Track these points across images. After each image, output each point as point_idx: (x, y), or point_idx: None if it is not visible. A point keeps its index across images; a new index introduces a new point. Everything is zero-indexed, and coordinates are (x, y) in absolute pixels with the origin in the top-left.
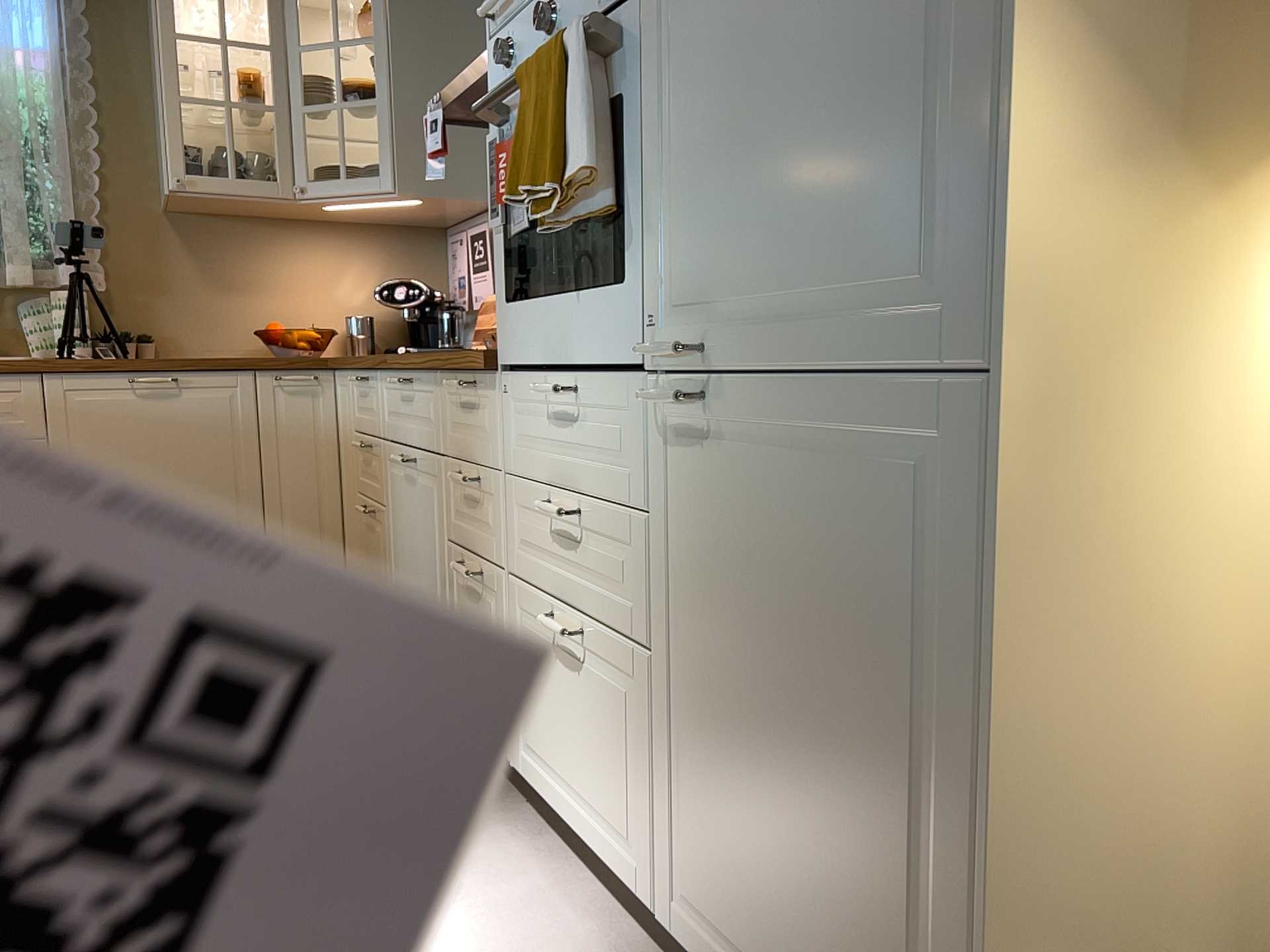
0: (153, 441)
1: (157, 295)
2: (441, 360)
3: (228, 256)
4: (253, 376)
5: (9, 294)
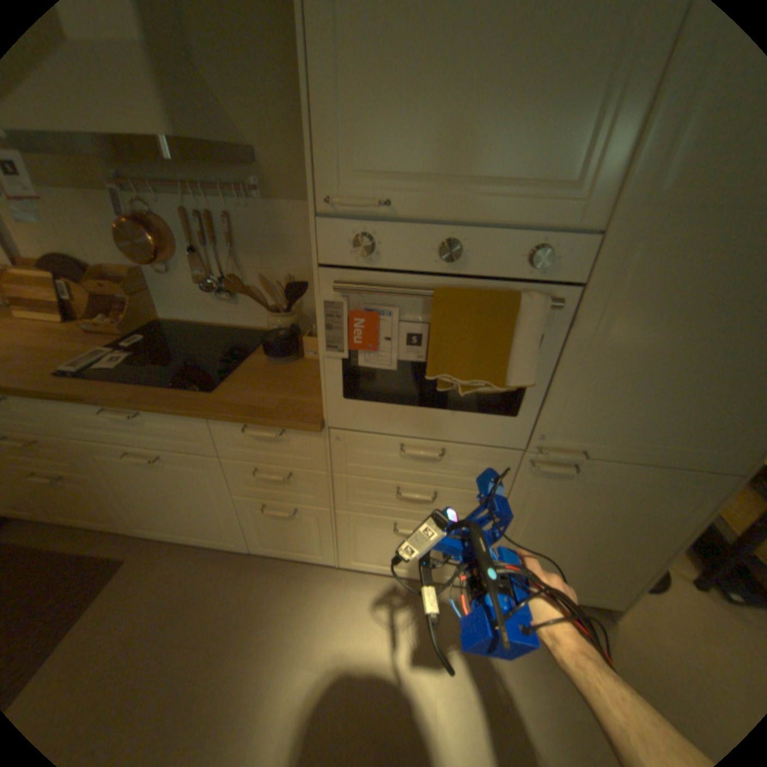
0: None
1: None
2: (230, 417)
3: None
4: None
5: None
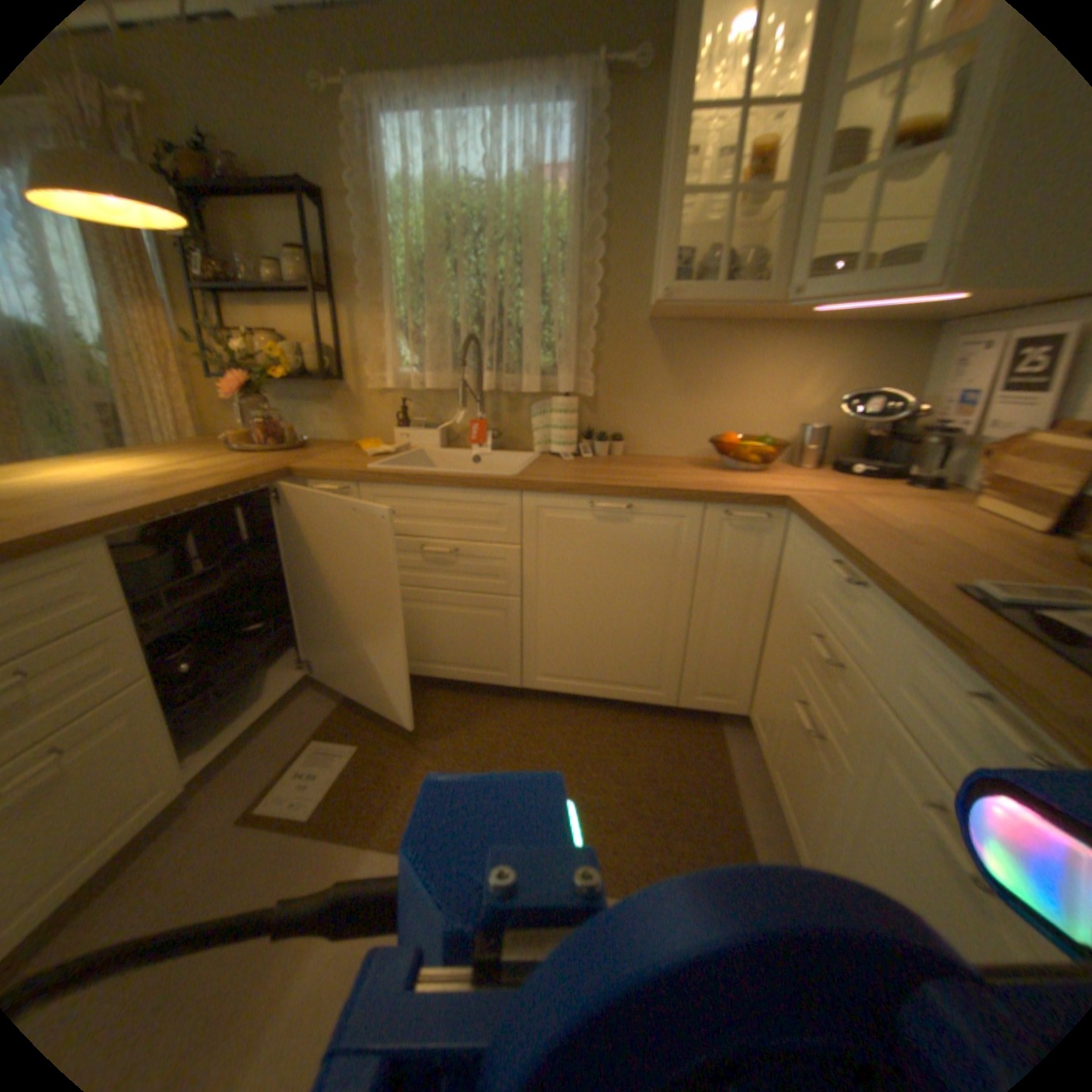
0: (602, 558)
1: (631, 398)
2: None
3: (698, 362)
4: (703, 509)
5: (525, 396)
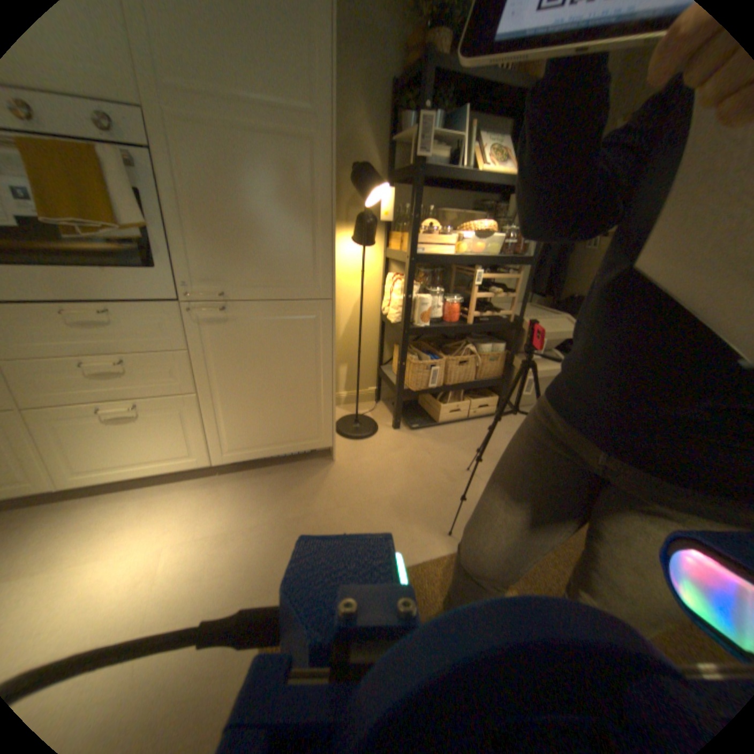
0: None
1: None
2: None
3: None
4: None
5: None
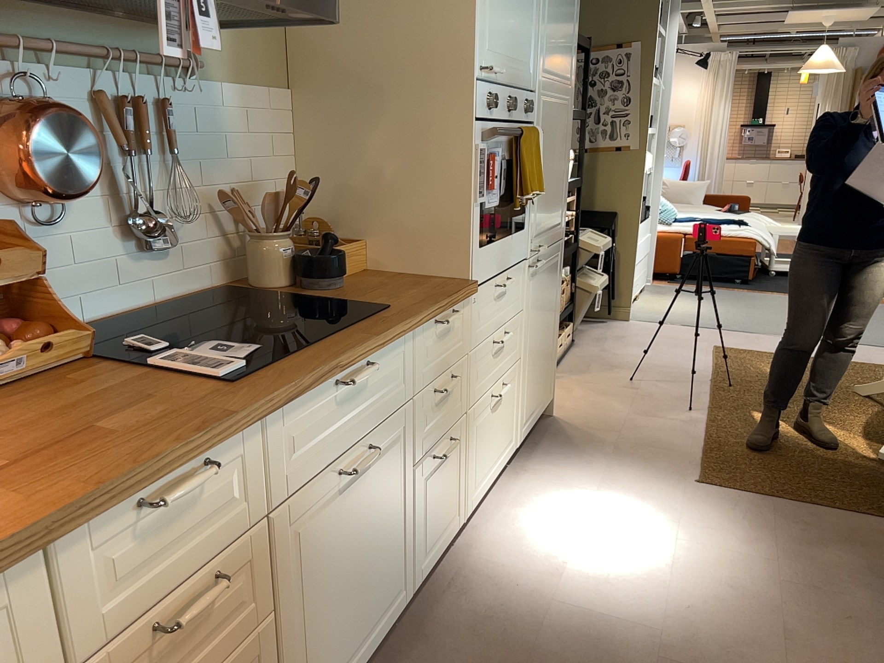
0: None
1: None
2: (440, 306)
3: None
4: None
5: None
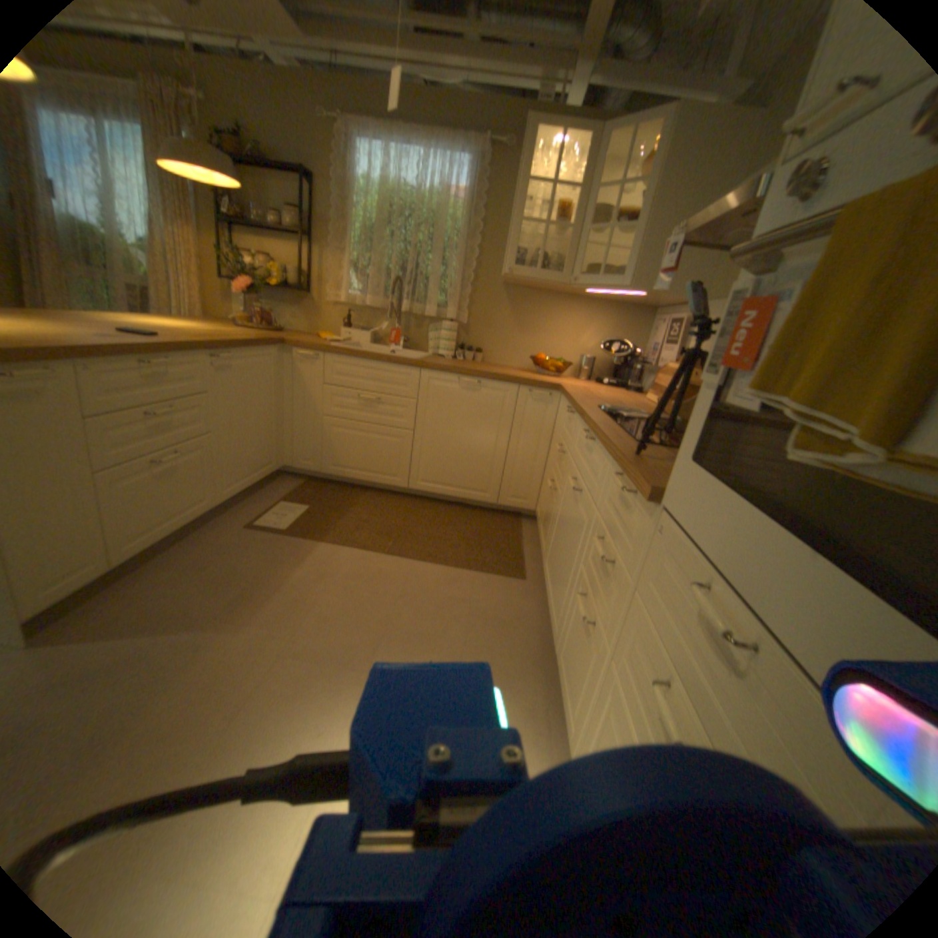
0: (461, 412)
1: (489, 329)
2: (615, 454)
3: (528, 312)
4: (517, 388)
5: (426, 319)
